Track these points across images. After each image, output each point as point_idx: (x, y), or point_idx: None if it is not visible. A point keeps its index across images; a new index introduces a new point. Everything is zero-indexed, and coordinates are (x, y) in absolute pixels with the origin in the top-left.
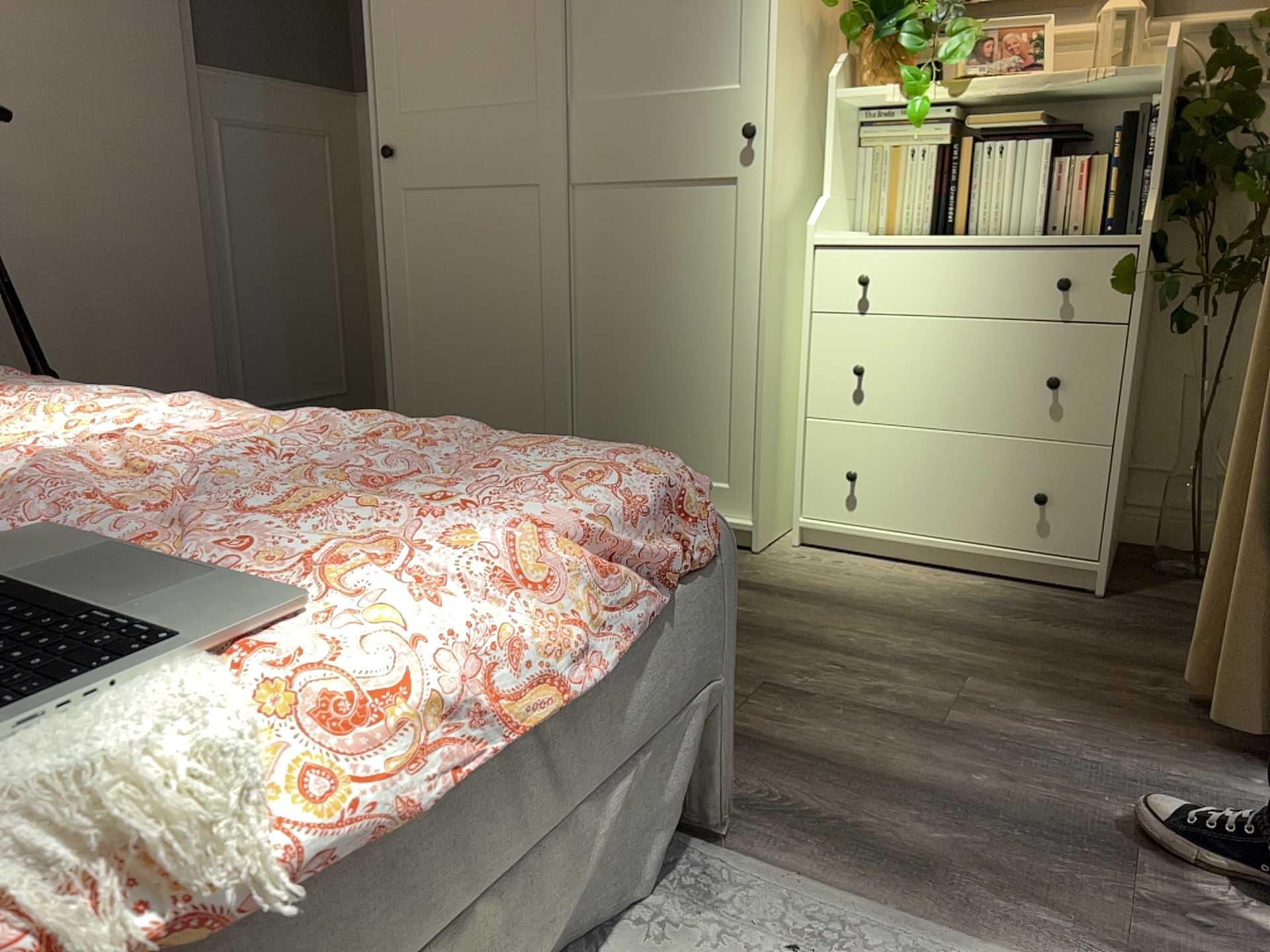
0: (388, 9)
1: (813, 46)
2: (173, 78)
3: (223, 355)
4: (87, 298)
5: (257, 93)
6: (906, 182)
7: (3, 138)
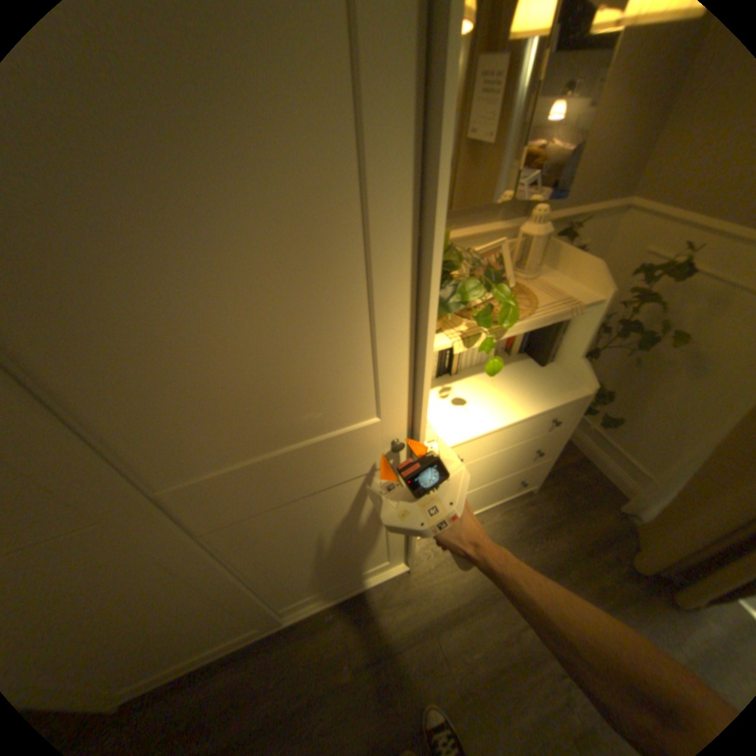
0: None
1: None
2: None
3: None
4: None
5: None
6: None
7: None
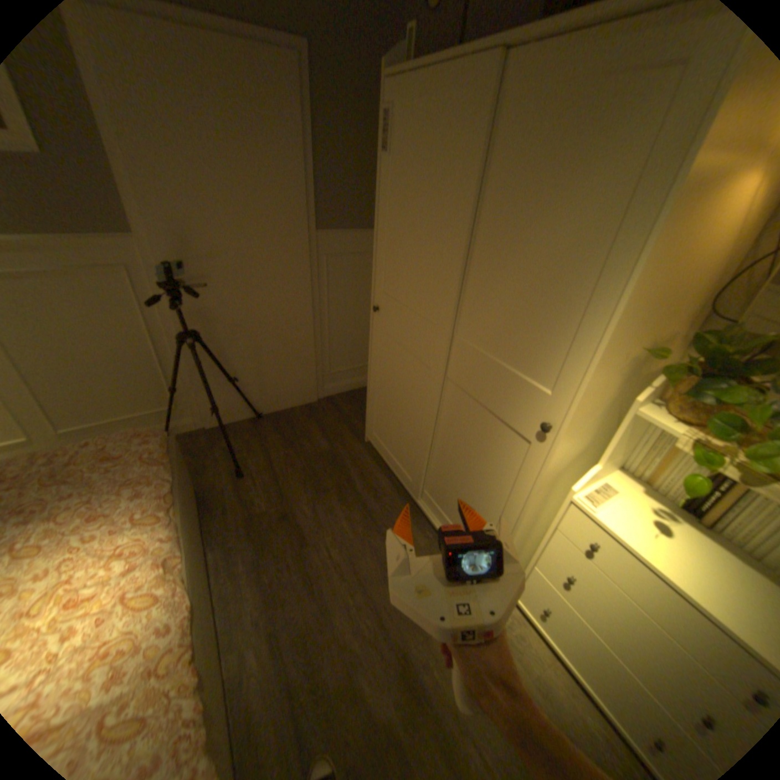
0: (383, 235)
1: (637, 365)
2: (300, 241)
3: (318, 356)
4: (256, 342)
5: (347, 239)
6: (679, 466)
7: (217, 282)
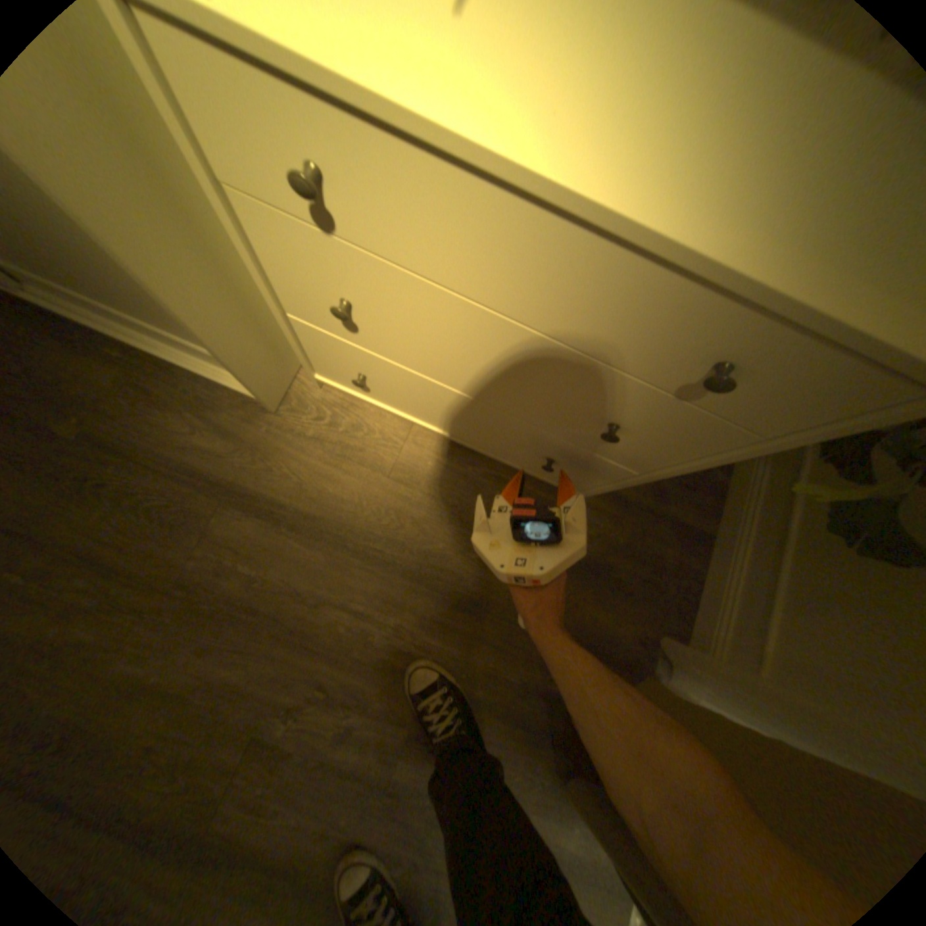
0: None
1: None
2: None
3: None
4: None
5: None
6: None
7: None
